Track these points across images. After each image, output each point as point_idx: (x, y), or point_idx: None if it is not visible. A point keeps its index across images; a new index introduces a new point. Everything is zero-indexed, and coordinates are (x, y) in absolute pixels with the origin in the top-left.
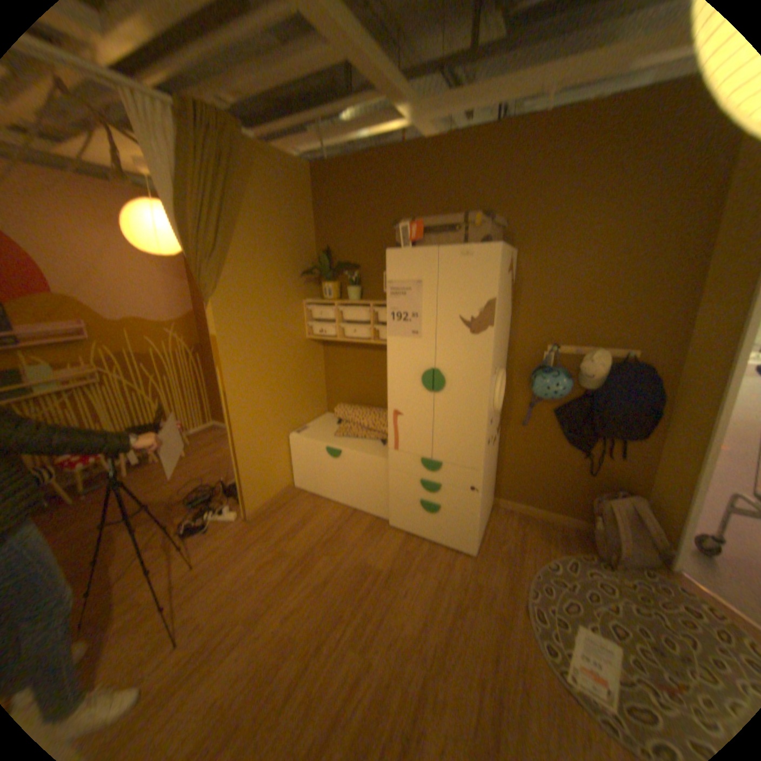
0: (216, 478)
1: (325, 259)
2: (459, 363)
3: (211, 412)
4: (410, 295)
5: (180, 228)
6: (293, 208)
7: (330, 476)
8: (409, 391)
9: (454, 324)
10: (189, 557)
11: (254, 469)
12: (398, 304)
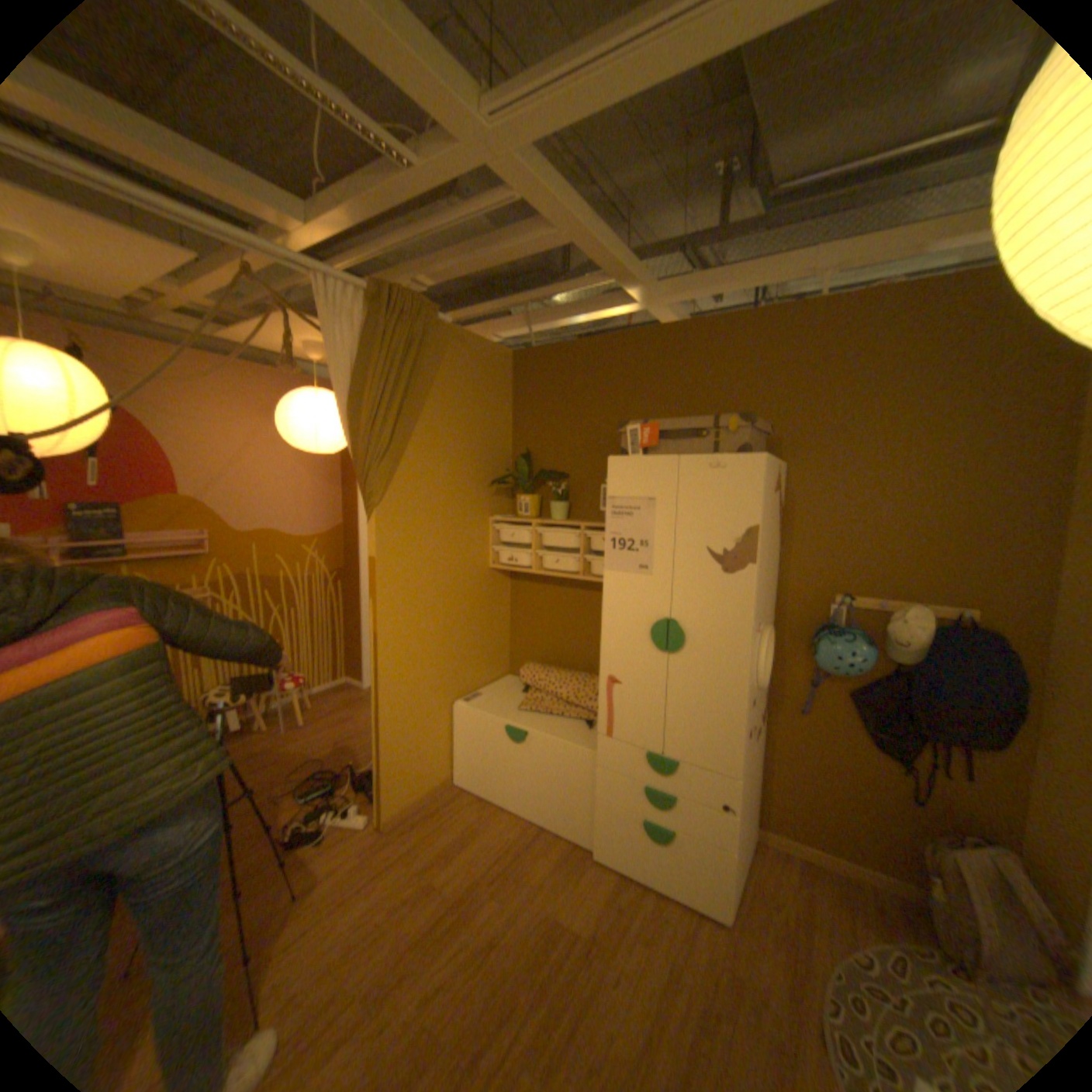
0: (343, 761)
1: (524, 465)
2: (706, 612)
3: (346, 663)
4: (638, 516)
5: (351, 422)
6: (489, 401)
7: (508, 771)
8: (633, 649)
9: (699, 558)
10: (293, 879)
11: (400, 749)
12: (621, 527)
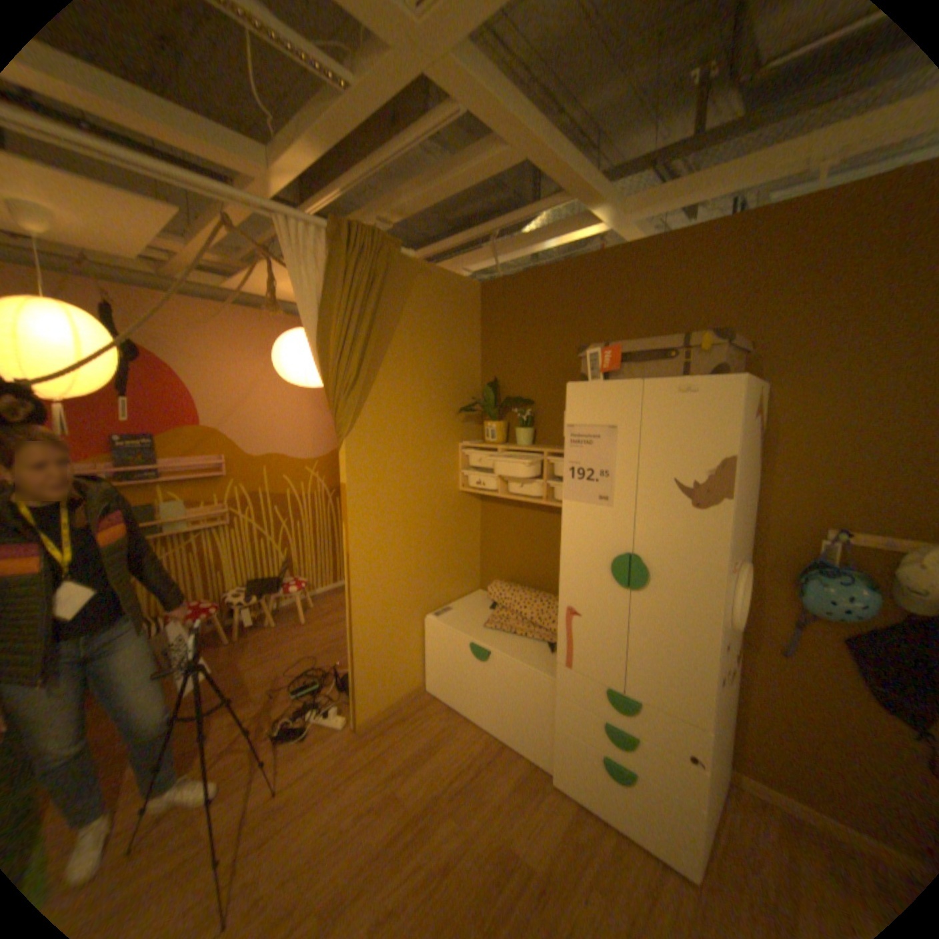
0: (334, 659)
1: (490, 392)
2: (674, 548)
3: None
4: (598, 443)
5: (320, 357)
6: (457, 332)
7: (473, 685)
8: (593, 581)
9: (665, 490)
10: (277, 773)
11: (374, 658)
12: (580, 455)
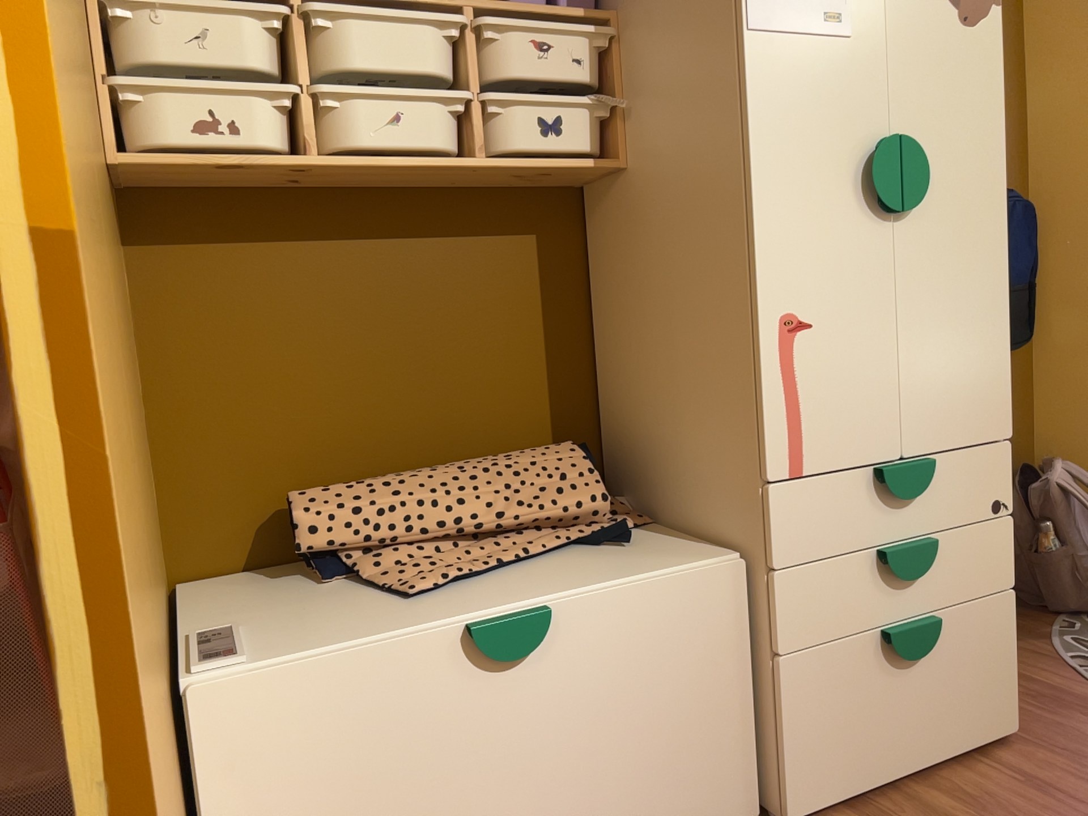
0: None
1: None
2: (946, 110)
3: None
4: None
5: None
6: None
7: (485, 784)
8: (830, 228)
9: None
10: None
11: None
12: None
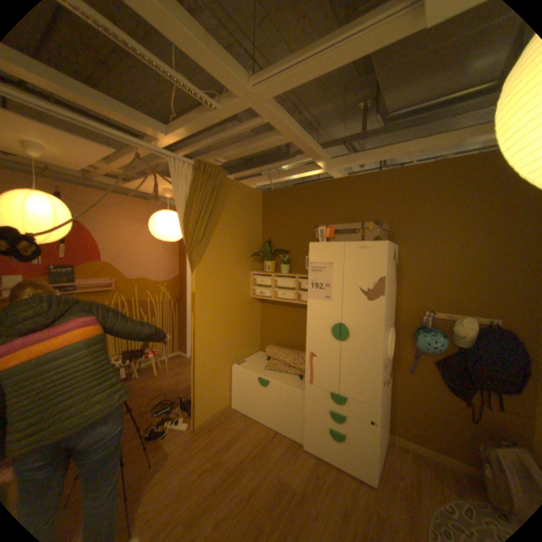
0: (176, 394)
1: (268, 246)
2: (360, 320)
3: (179, 344)
4: (324, 271)
5: (184, 226)
6: (250, 216)
7: (259, 401)
8: (323, 338)
9: (355, 292)
10: (150, 456)
11: (205, 389)
12: (316, 277)
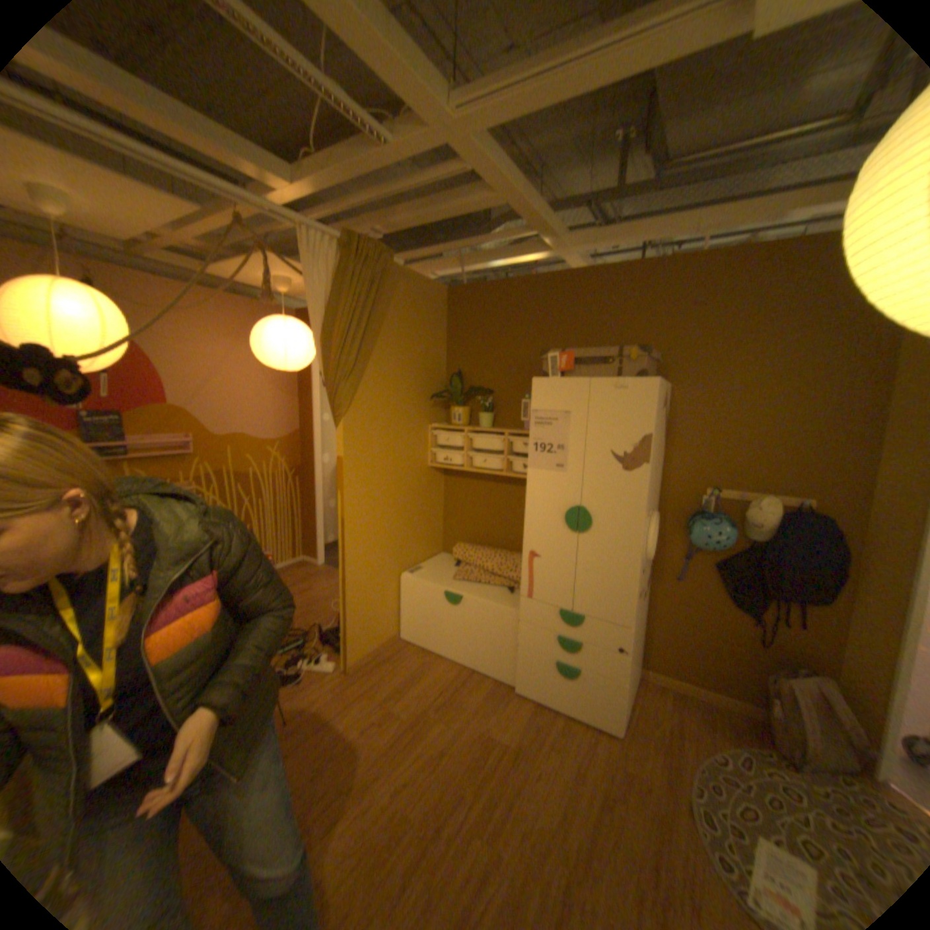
0: (308, 622)
1: (457, 383)
2: (609, 501)
3: (302, 544)
4: (556, 425)
5: (323, 347)
6: (428, 330)
7: (445, 627)
8: (550, 530)
9: (604, 459)
10: (281, 710)
11: (360, 610)
12: (542, 434)
